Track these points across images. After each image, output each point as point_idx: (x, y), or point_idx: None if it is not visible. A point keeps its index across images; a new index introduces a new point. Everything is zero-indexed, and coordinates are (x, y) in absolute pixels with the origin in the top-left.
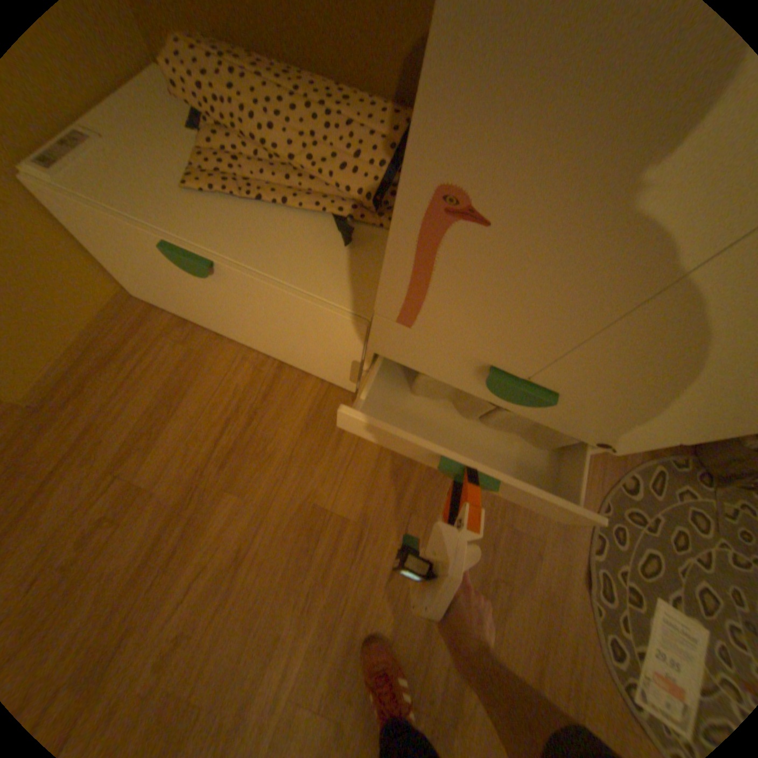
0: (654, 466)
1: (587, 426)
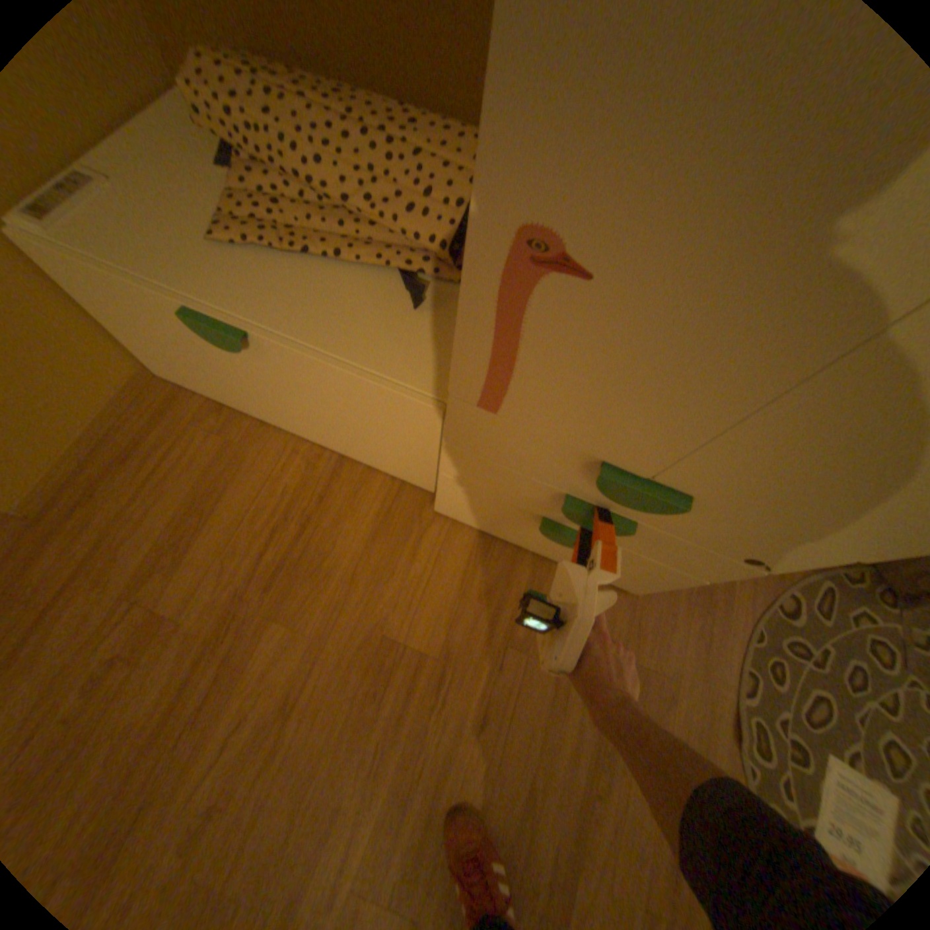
0: (820, 581)
1: (732, 538)
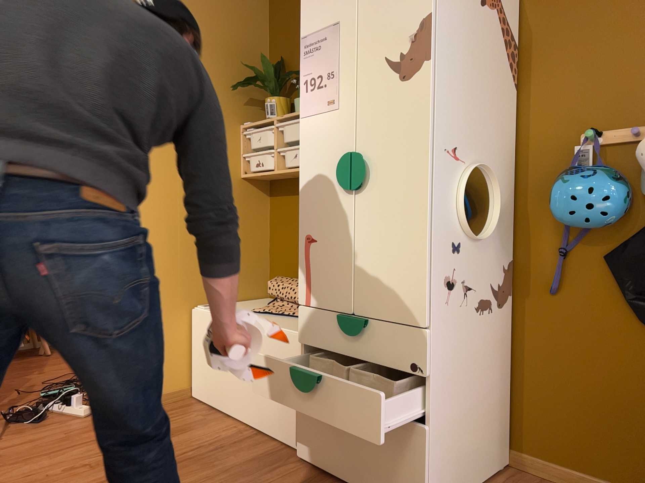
0: None
1: (394, 347)
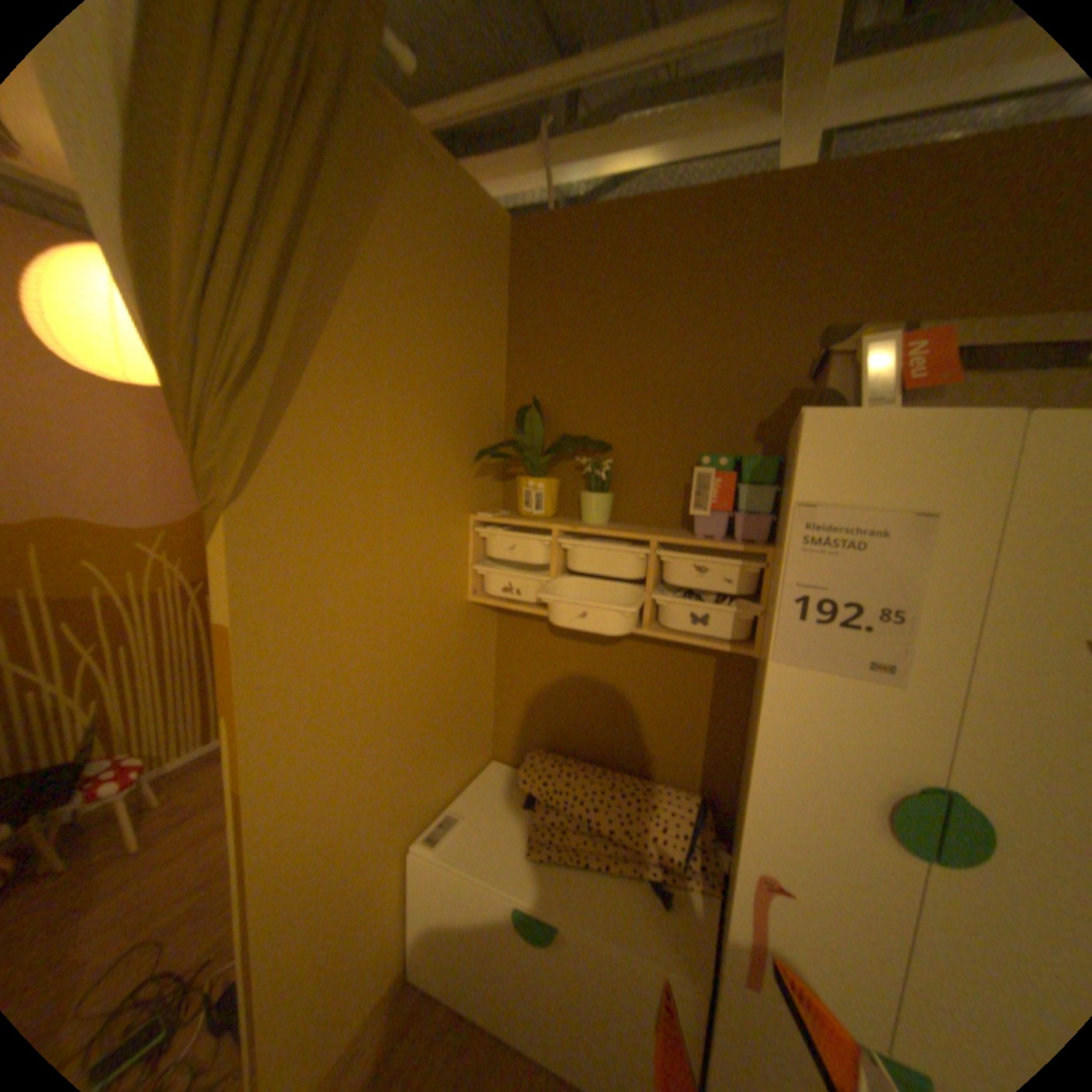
0: None
1: None
